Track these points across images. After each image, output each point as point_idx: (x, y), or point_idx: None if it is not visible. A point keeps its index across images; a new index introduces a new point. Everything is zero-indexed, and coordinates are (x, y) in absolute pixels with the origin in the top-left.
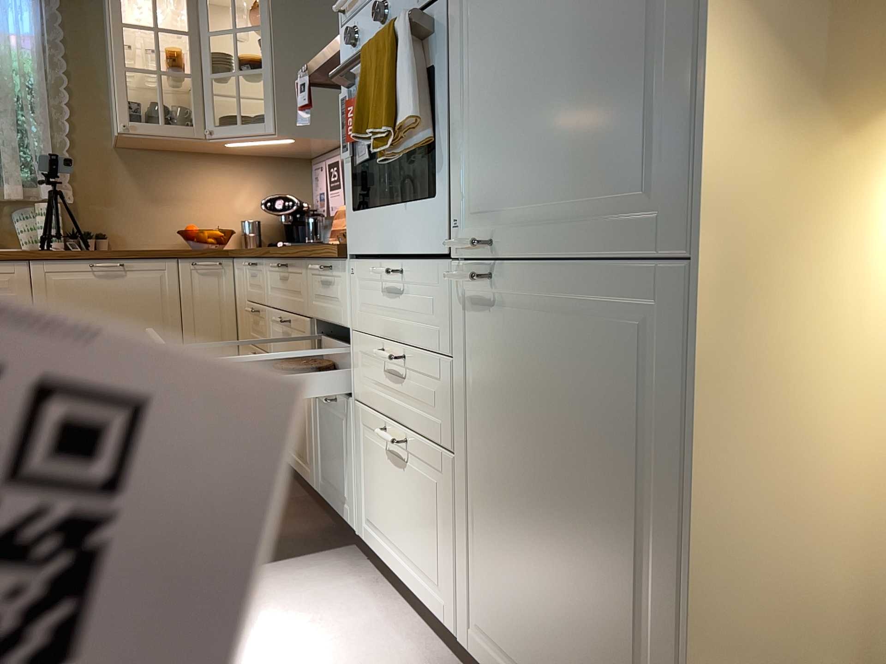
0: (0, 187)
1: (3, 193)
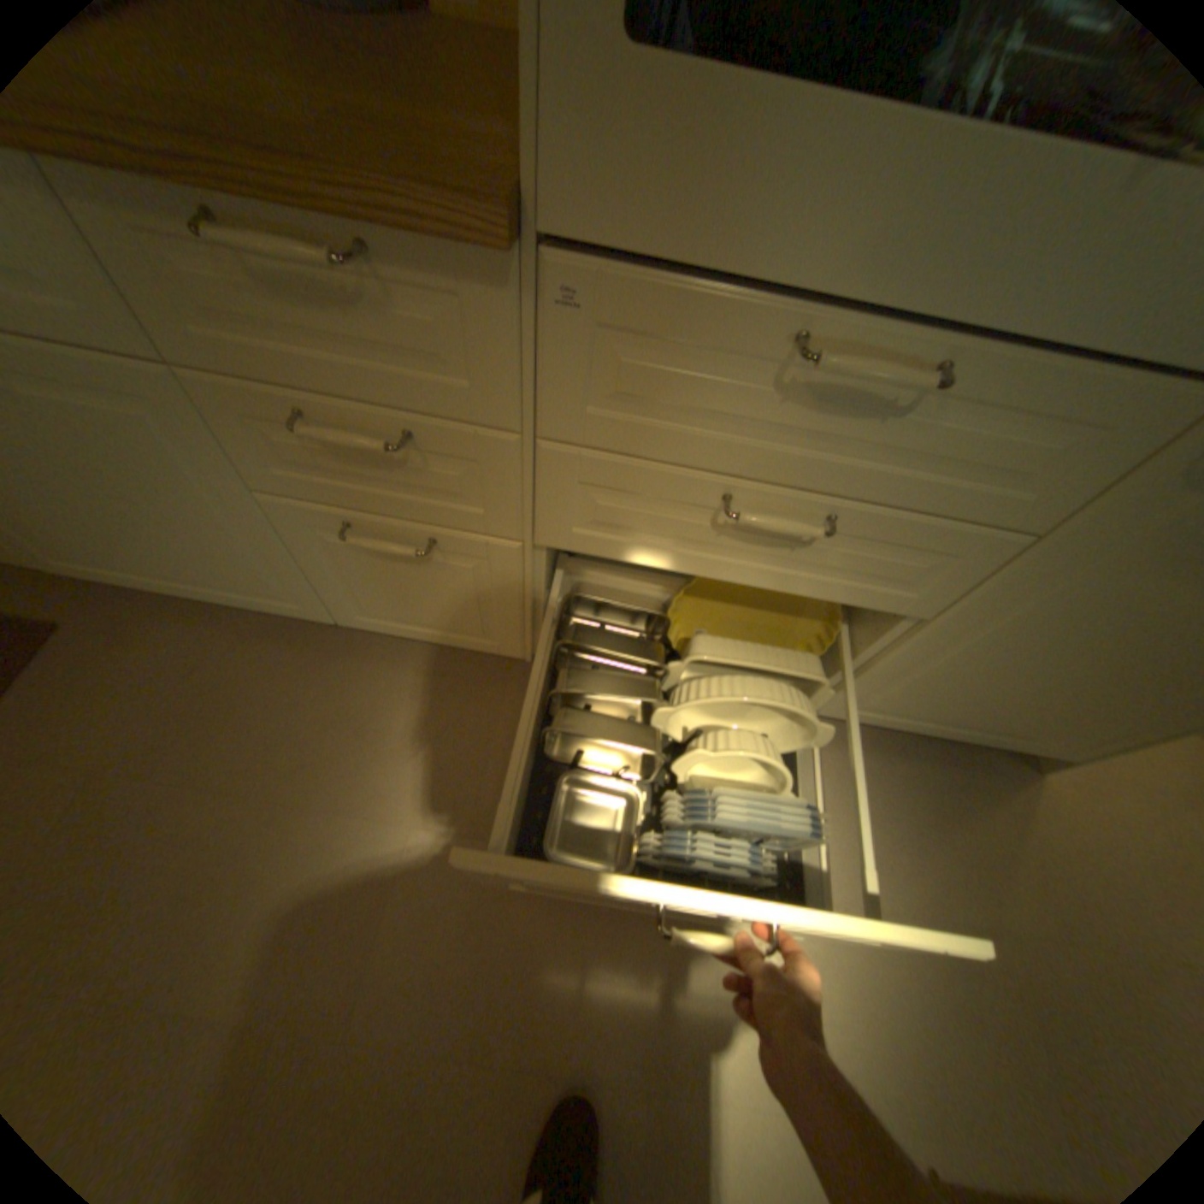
0: None
1: None
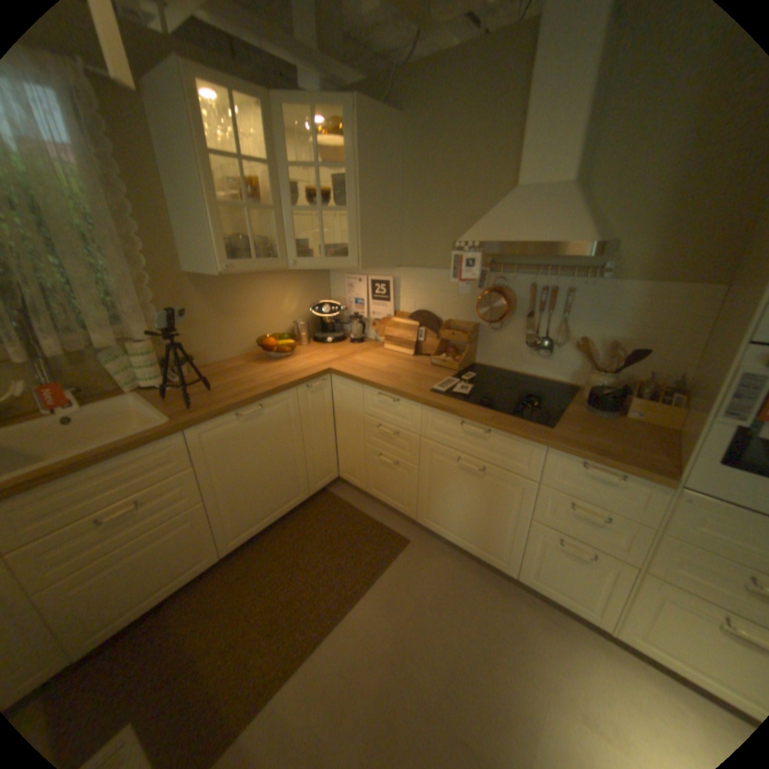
0: (78, 335)
1: (82, 339)
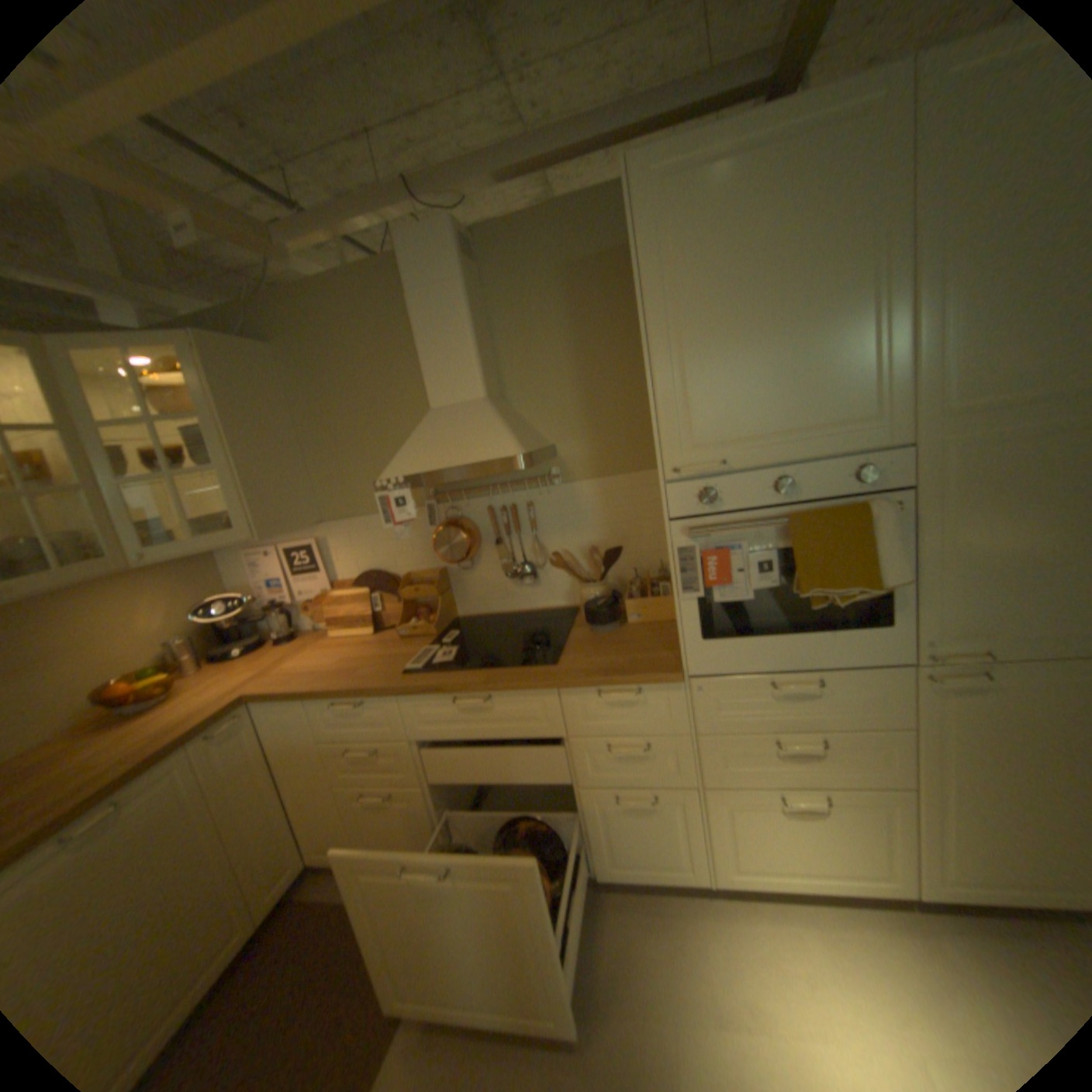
0: None
1: None
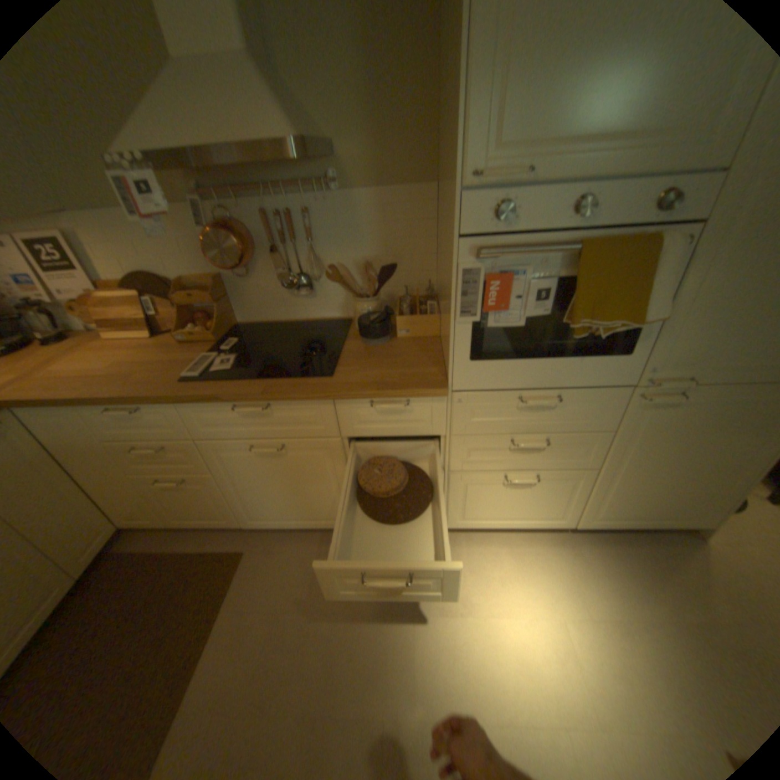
0: None
1: None
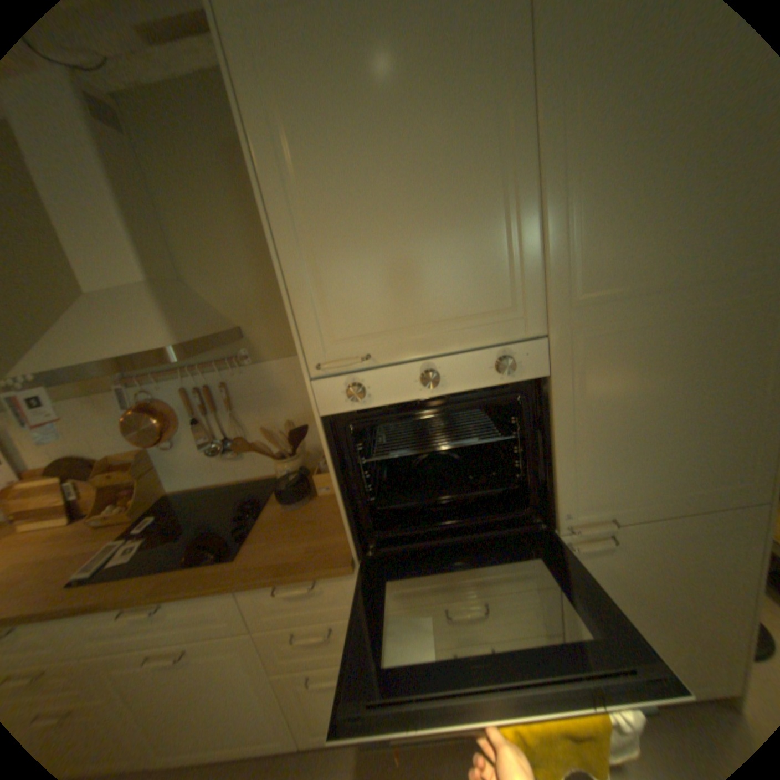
0: None
1: None
